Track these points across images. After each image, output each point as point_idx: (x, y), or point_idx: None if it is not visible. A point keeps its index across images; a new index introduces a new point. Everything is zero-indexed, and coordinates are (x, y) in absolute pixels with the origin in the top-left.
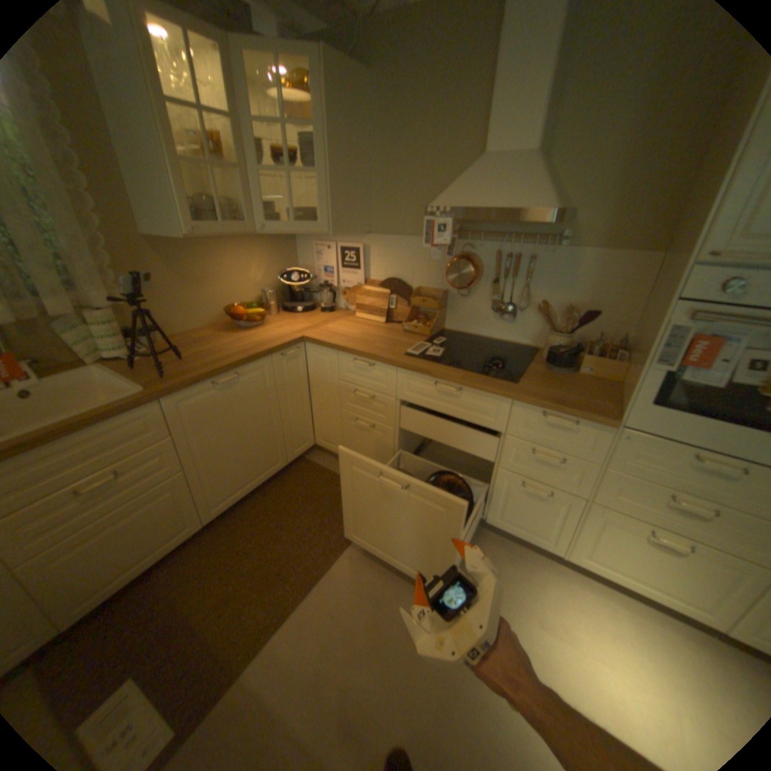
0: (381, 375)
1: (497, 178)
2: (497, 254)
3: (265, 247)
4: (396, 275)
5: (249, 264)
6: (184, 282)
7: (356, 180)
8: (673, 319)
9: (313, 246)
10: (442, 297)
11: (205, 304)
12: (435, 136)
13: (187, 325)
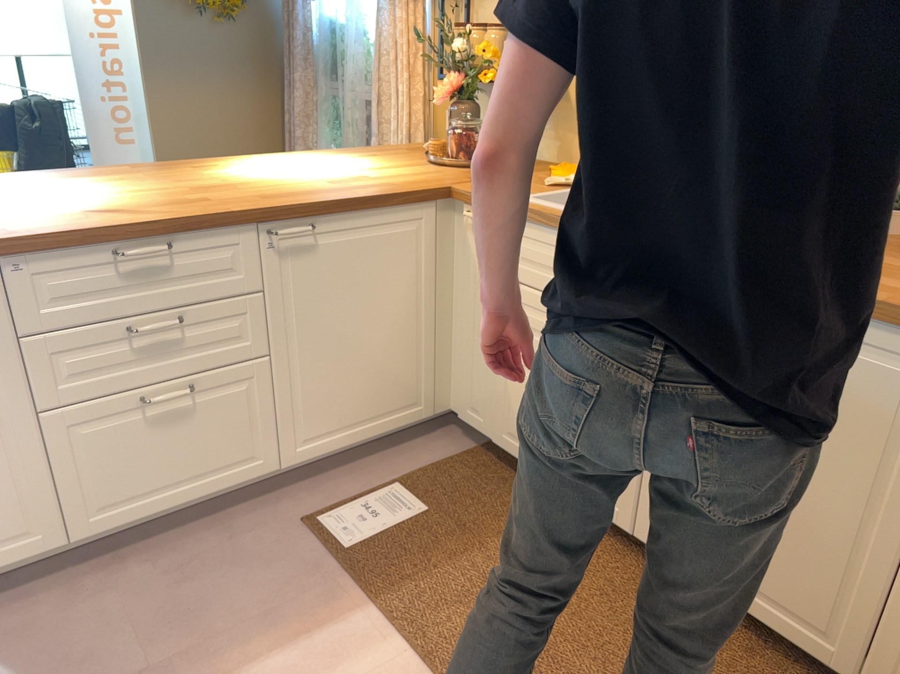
0: None
1: None
2: None
3: None
4: None
5: None
6: None
7: None
8: None
9: None
10: None
11: None
12: None
13: None
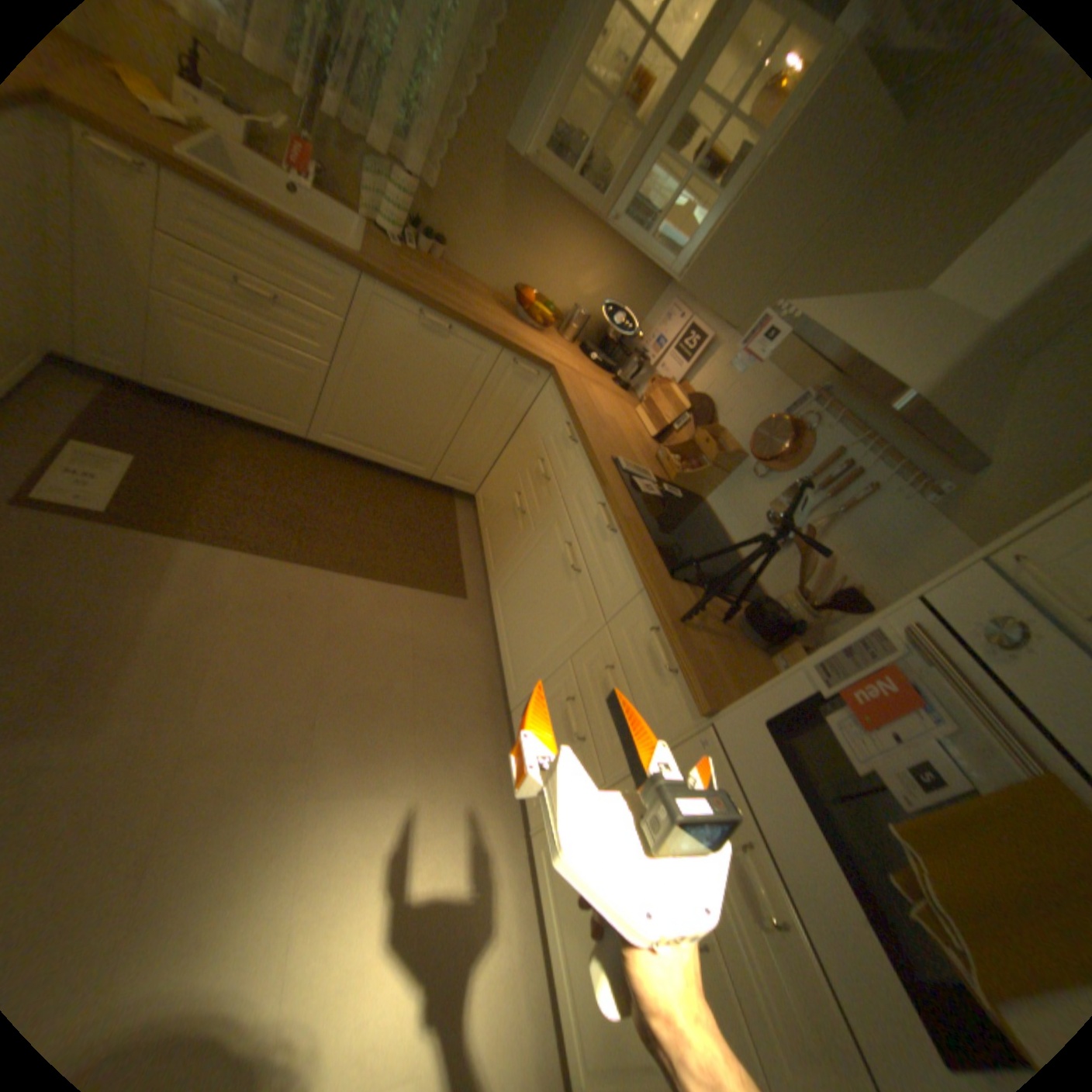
0: (572, 460)
1: (899, 322)
2: (838, 452)
3: (624, 267)
4: (716, 399)
5: (590, 269)
6: (510, 226)
7: (769, 249)
8: (887, 623)
9: (671, 306)
10: (732, 455)
11: (511, 267)
12: (907, 253)
13: (476, 271)
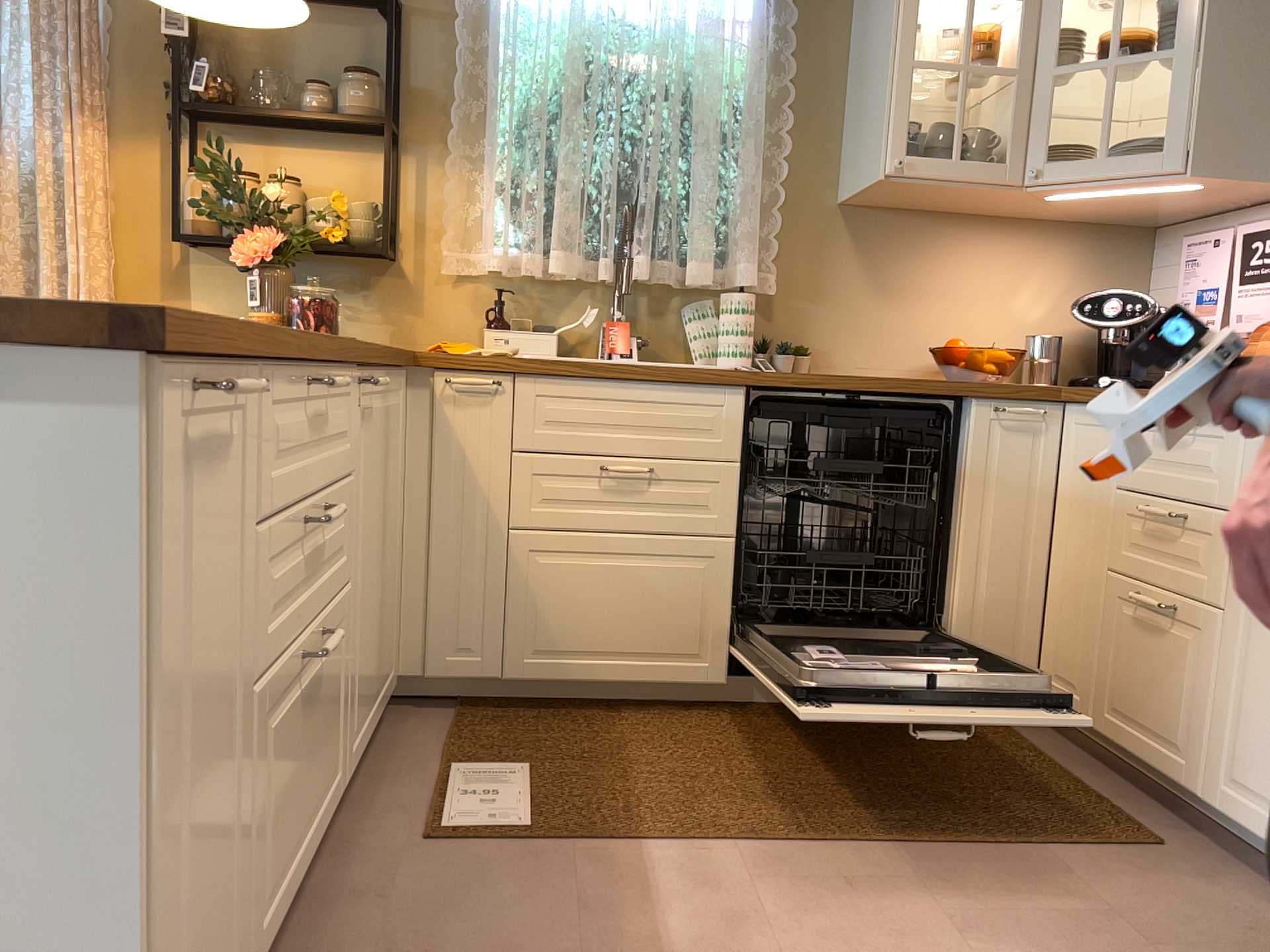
0: (1211, 449)
1: None
2: None
3: (1069, 252)
4: None
5: (1021, 280)
6: (883, 287)
7: None
8: None
9: (1184, 248)
10: None
11: (907, 335)
12: None
13: (861, 364)
